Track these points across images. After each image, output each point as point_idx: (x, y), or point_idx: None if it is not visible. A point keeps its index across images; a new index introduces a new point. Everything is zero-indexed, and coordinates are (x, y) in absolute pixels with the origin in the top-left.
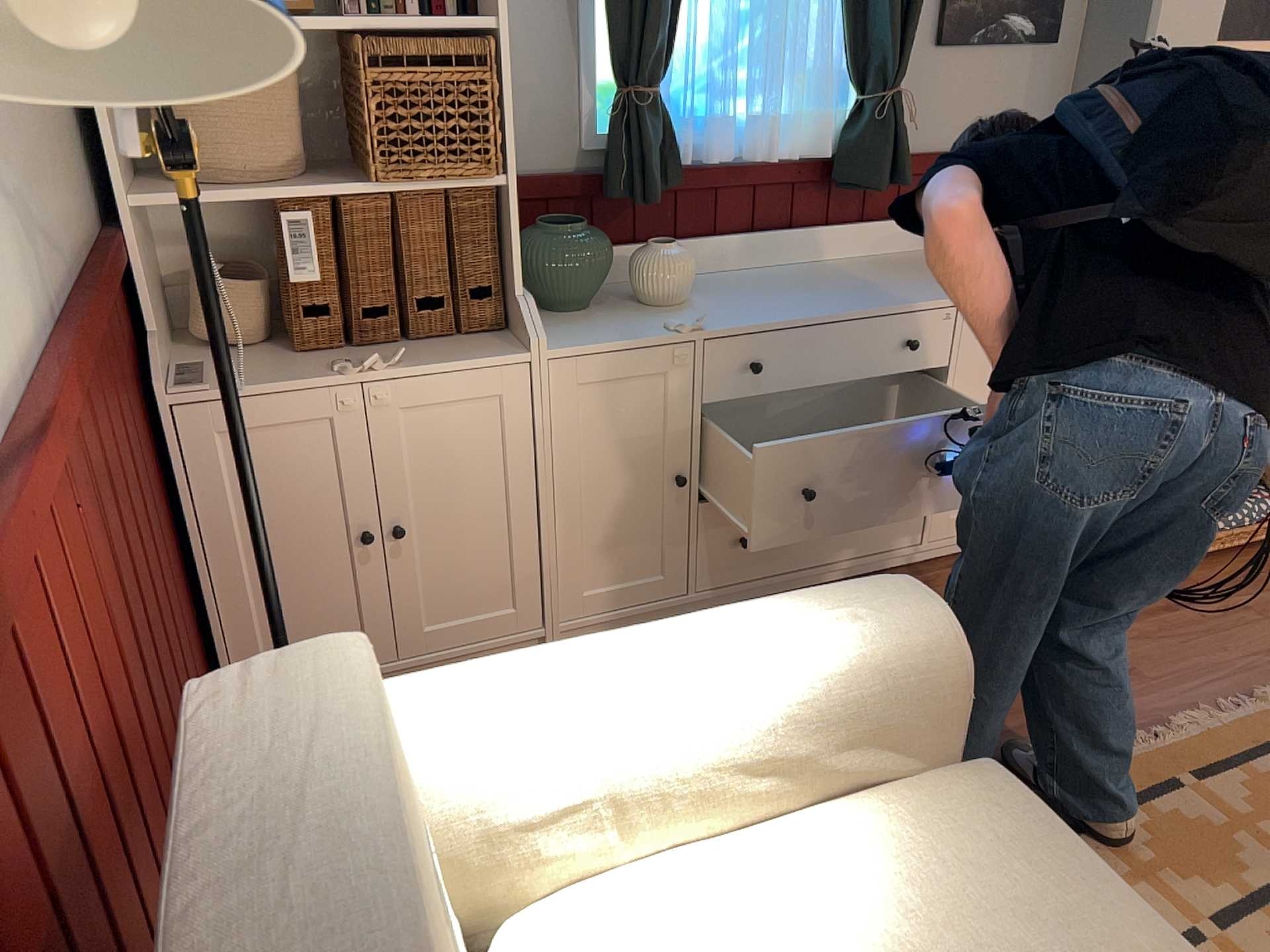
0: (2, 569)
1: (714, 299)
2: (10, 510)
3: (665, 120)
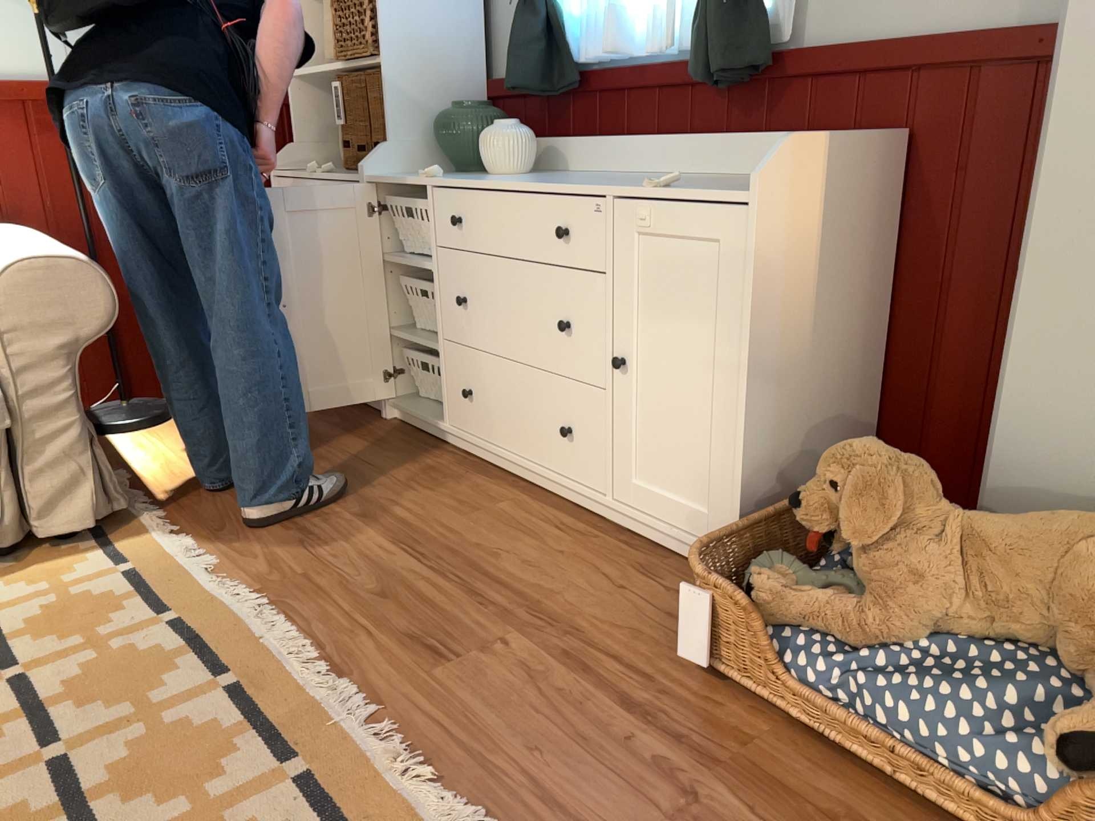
0: None
1: (522, 177)
2: None
3: (550, 22)
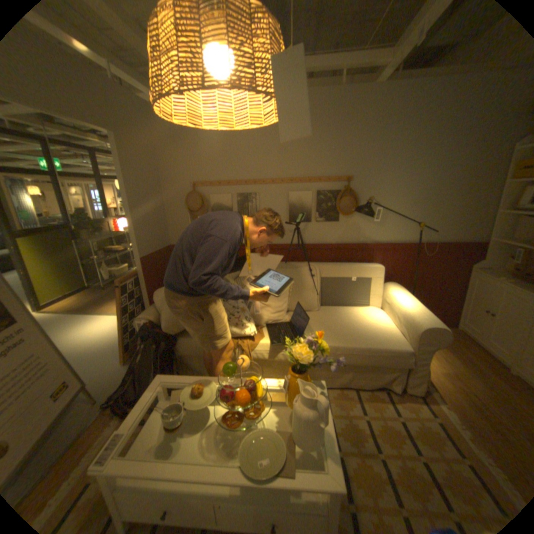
0: (381, 250)
1: None
2: (382, 246)
3: None
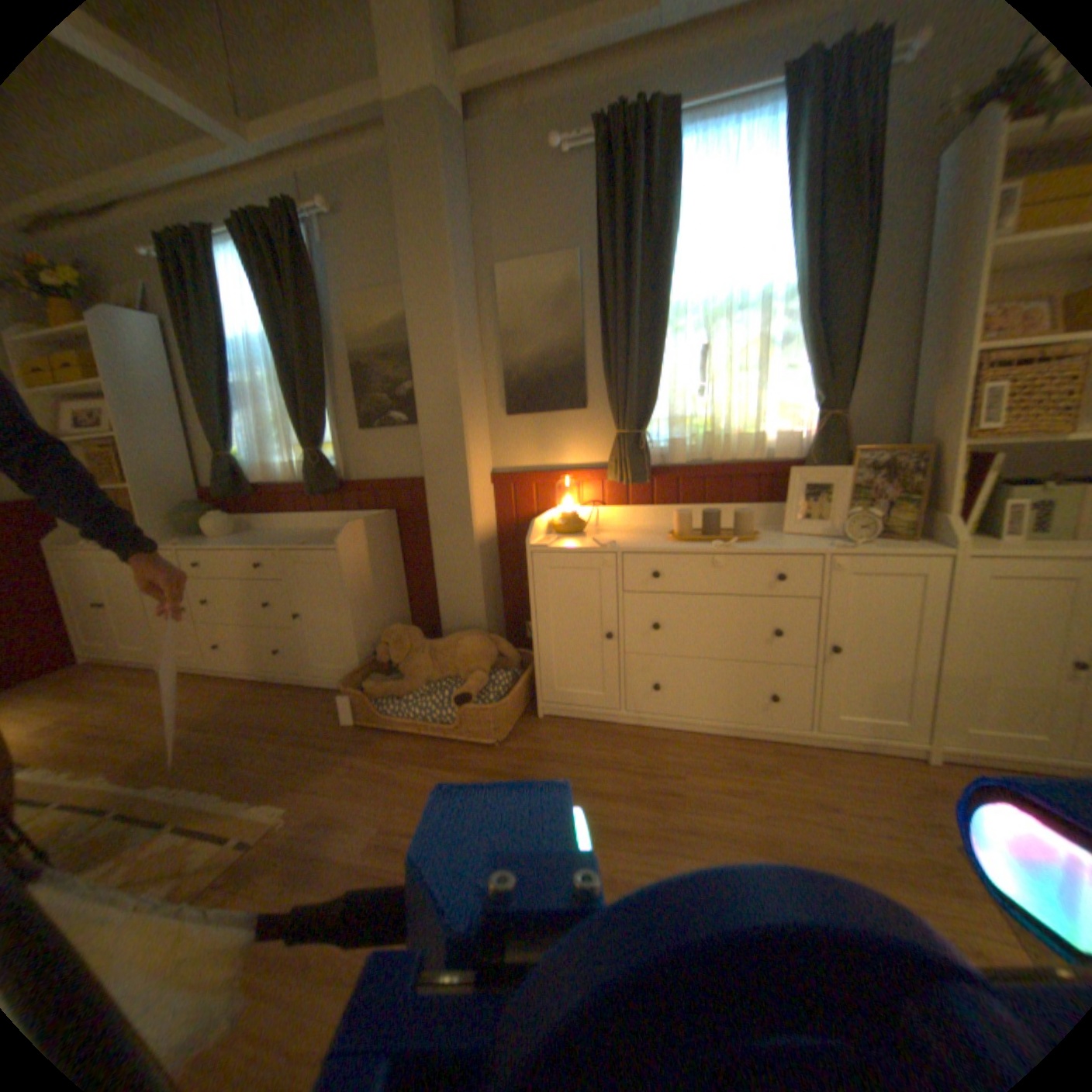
0: None
1: (230, 538)
2: None
3: (232, 465)
